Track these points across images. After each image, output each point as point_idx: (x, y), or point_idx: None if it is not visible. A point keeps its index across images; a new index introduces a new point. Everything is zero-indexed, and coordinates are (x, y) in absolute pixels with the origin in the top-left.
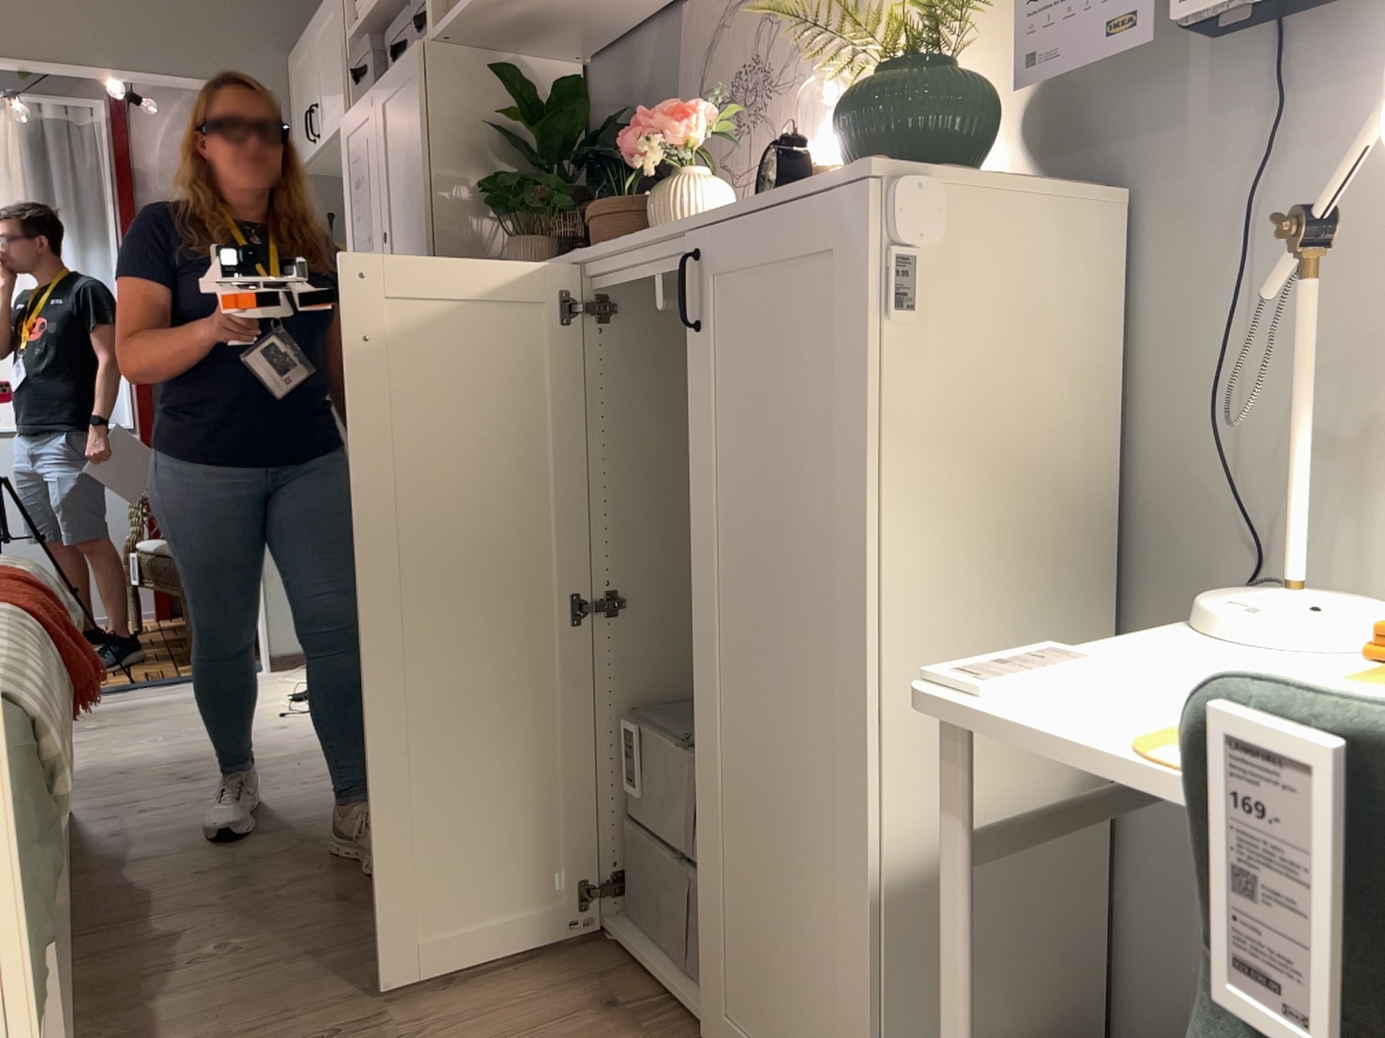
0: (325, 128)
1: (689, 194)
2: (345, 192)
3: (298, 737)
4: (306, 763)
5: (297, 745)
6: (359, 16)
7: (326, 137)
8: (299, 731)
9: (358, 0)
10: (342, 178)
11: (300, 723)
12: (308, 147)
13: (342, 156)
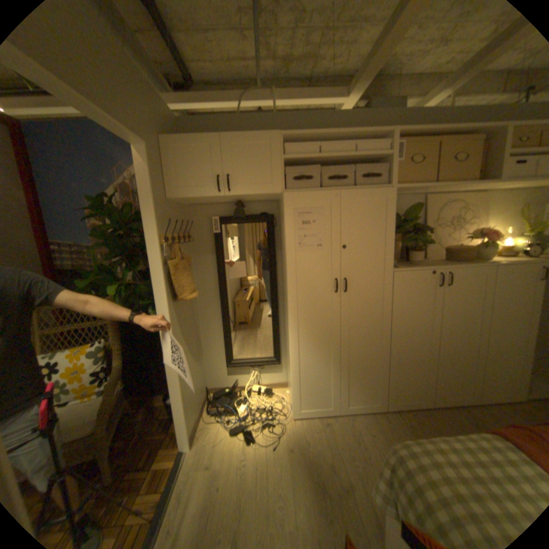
0: (243, 190)
1: (497, 250)
2: (288, 224)
3: (307, 448)
4: (342, 447)
5: (317, 449)
6: (286, 151)
7: (244, 195)
8: (297, 447)
9: (283, 144)
10: (284, 218)
11: (288, 445)
12: (201, 192)
13: (287, 210)
